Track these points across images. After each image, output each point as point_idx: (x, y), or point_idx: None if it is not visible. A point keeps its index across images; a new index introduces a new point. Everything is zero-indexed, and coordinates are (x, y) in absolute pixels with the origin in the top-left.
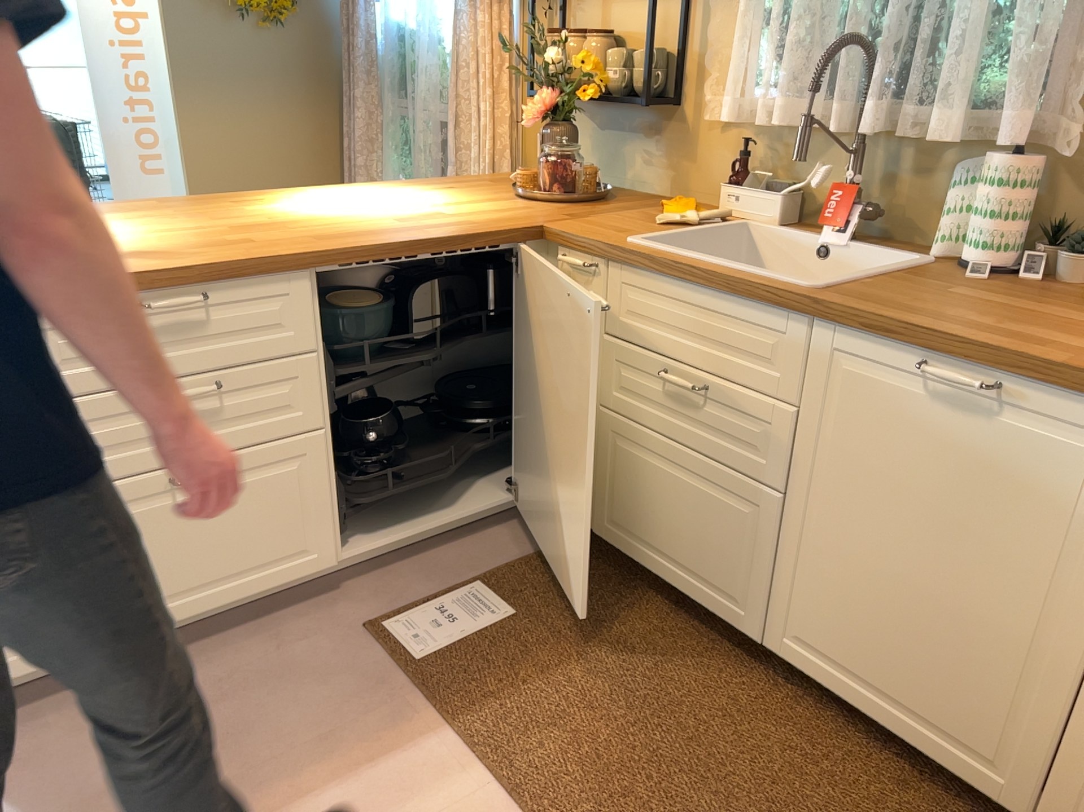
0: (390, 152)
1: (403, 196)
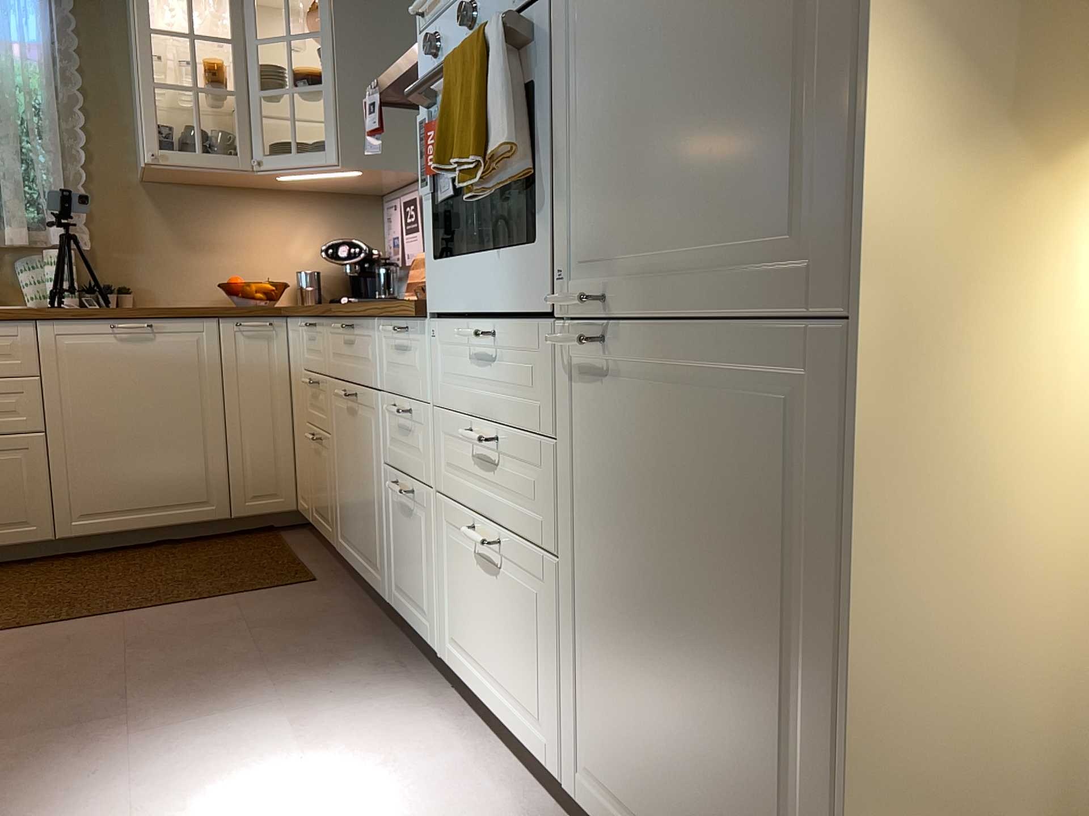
0: None
1: None
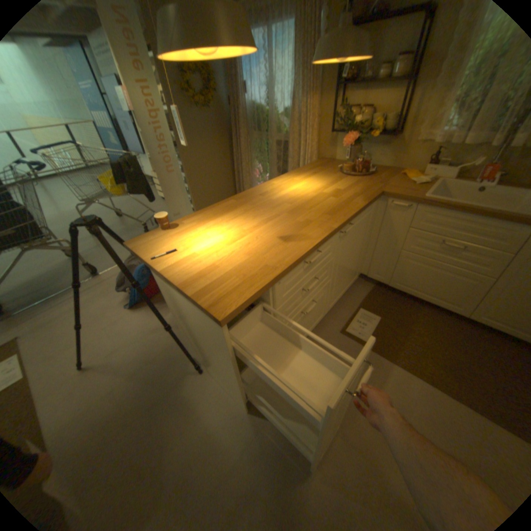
0: (255, 152)
1: (309, 180)
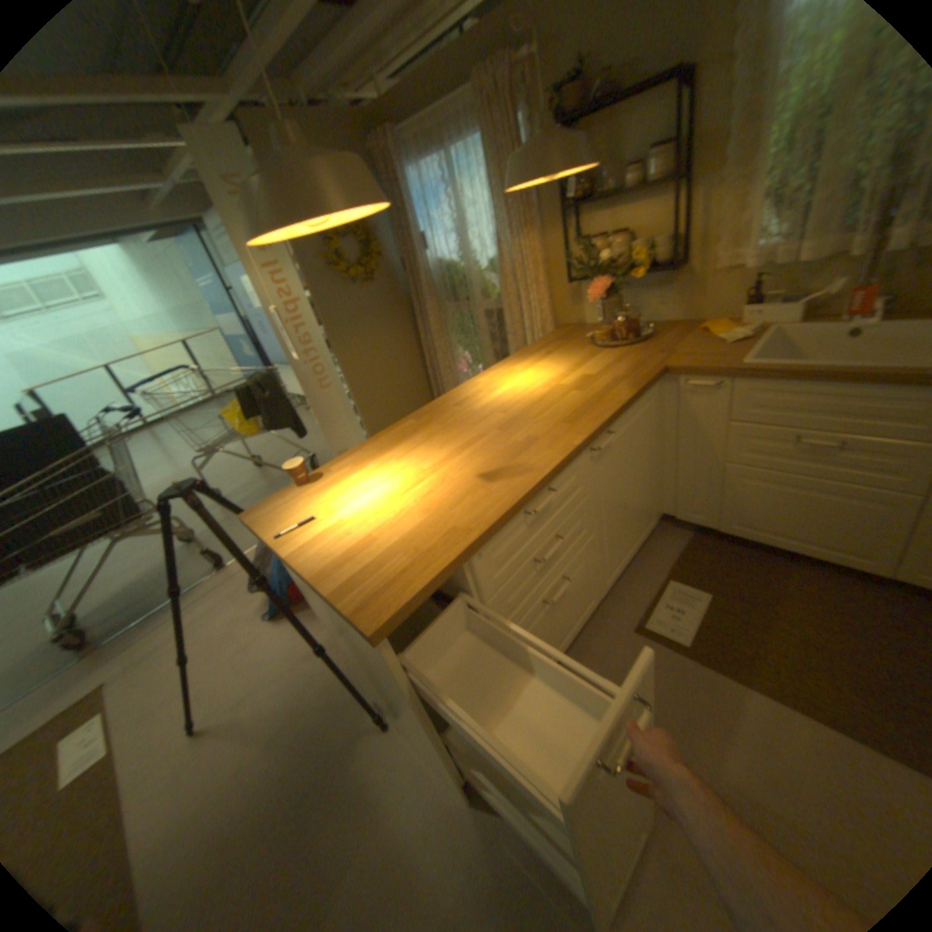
0: (453, 335)
1: (537, 368)
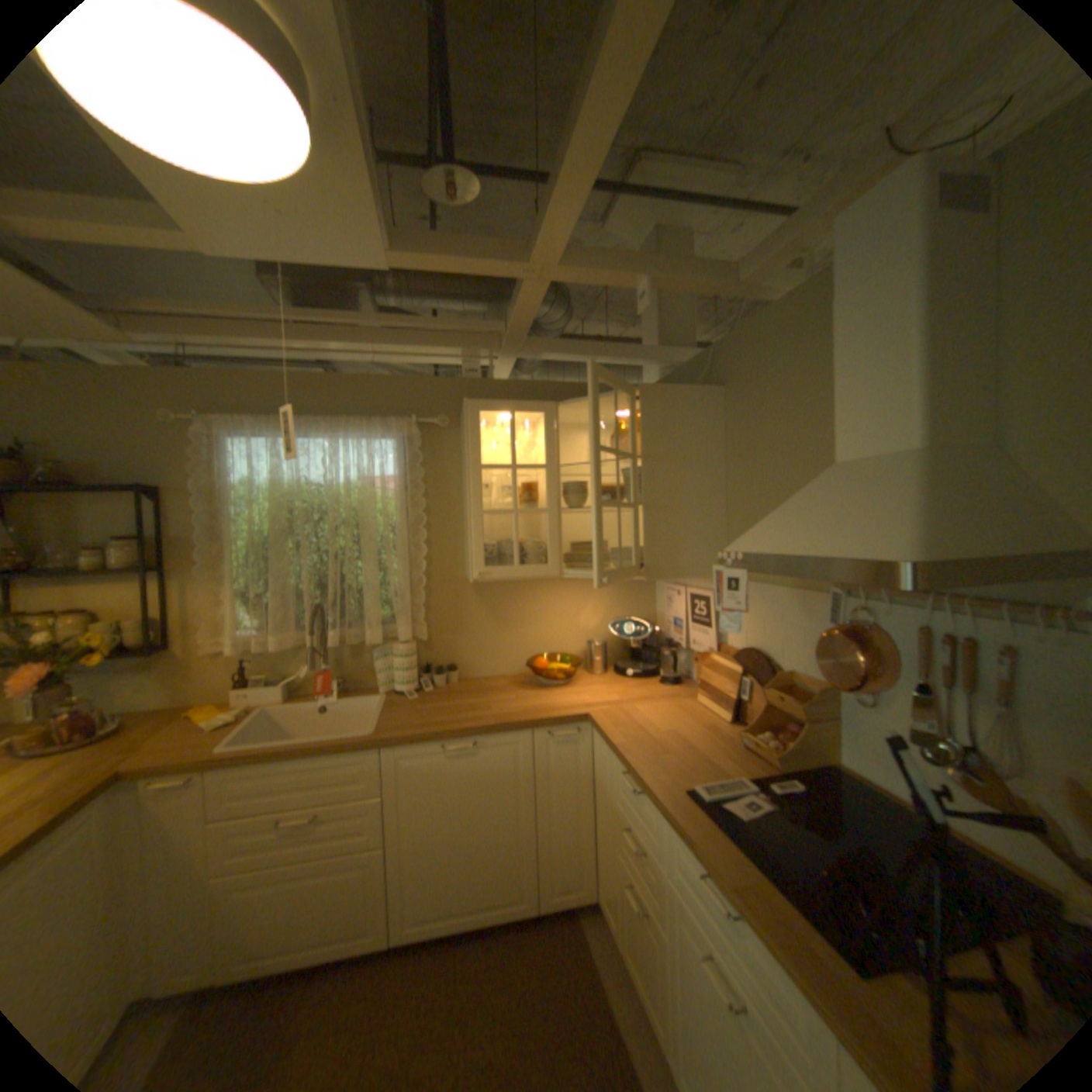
0: None
1: None
